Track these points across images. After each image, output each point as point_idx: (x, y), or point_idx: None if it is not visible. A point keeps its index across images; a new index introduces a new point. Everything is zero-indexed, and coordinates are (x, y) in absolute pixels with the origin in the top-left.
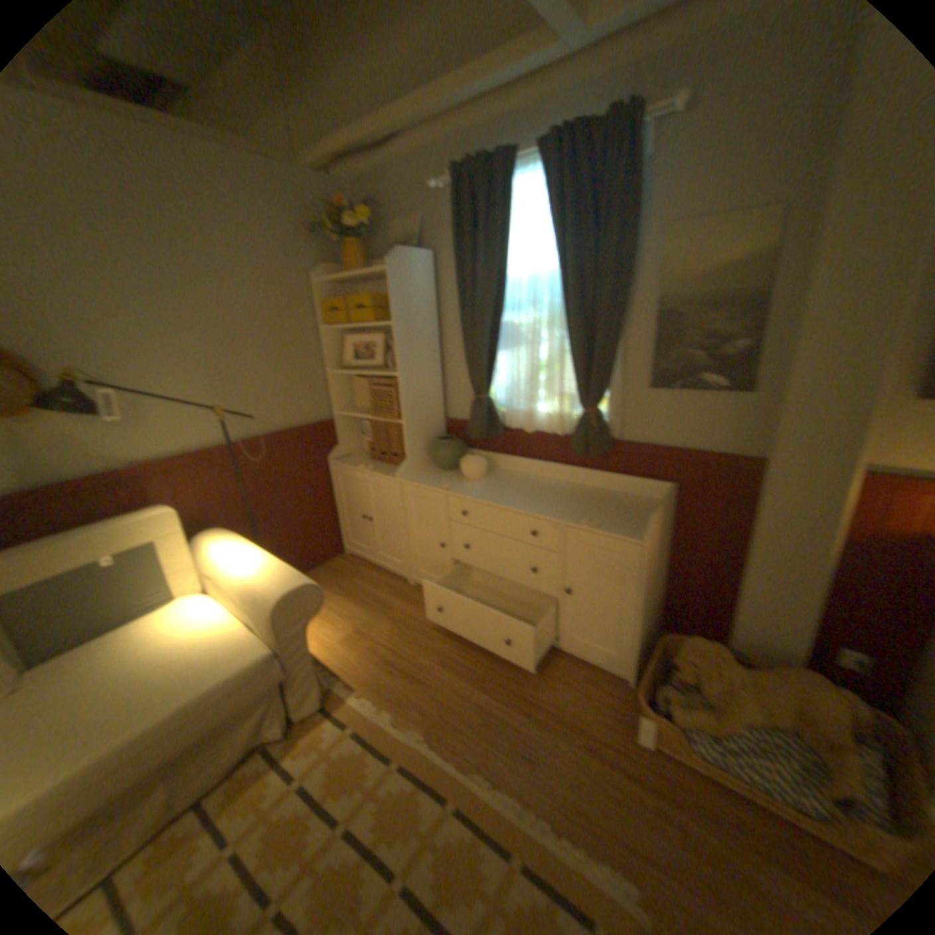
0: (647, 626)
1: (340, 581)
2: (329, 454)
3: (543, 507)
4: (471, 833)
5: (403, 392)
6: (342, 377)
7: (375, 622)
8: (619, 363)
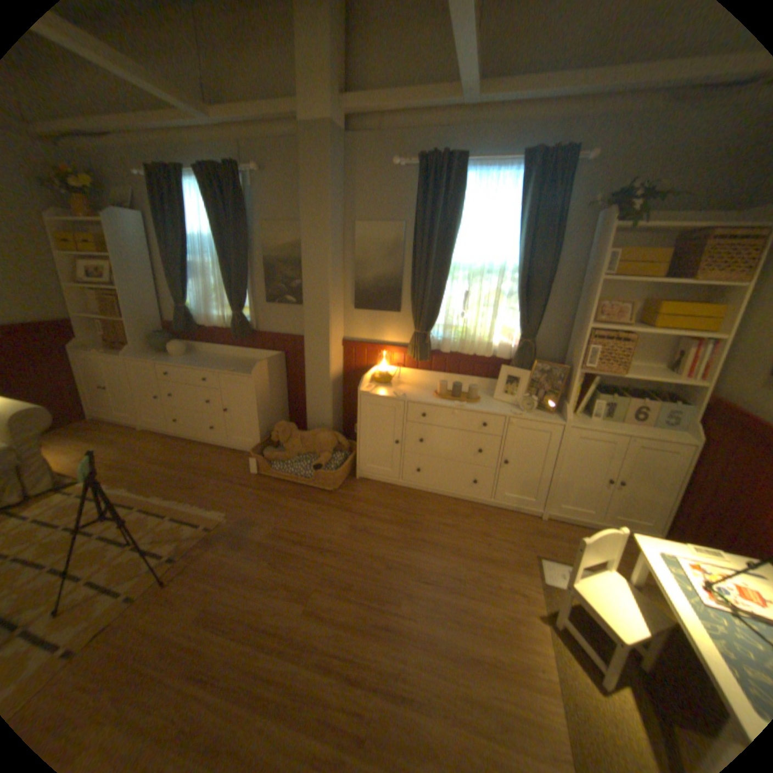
0: (266, 424)
1: (78, 435)
2: (65, 345)
3: (209, 367)
4: (144, 516)
5: (120, 301)
6: (75, 290)
7: (104, 451)
8: (249, 290)
